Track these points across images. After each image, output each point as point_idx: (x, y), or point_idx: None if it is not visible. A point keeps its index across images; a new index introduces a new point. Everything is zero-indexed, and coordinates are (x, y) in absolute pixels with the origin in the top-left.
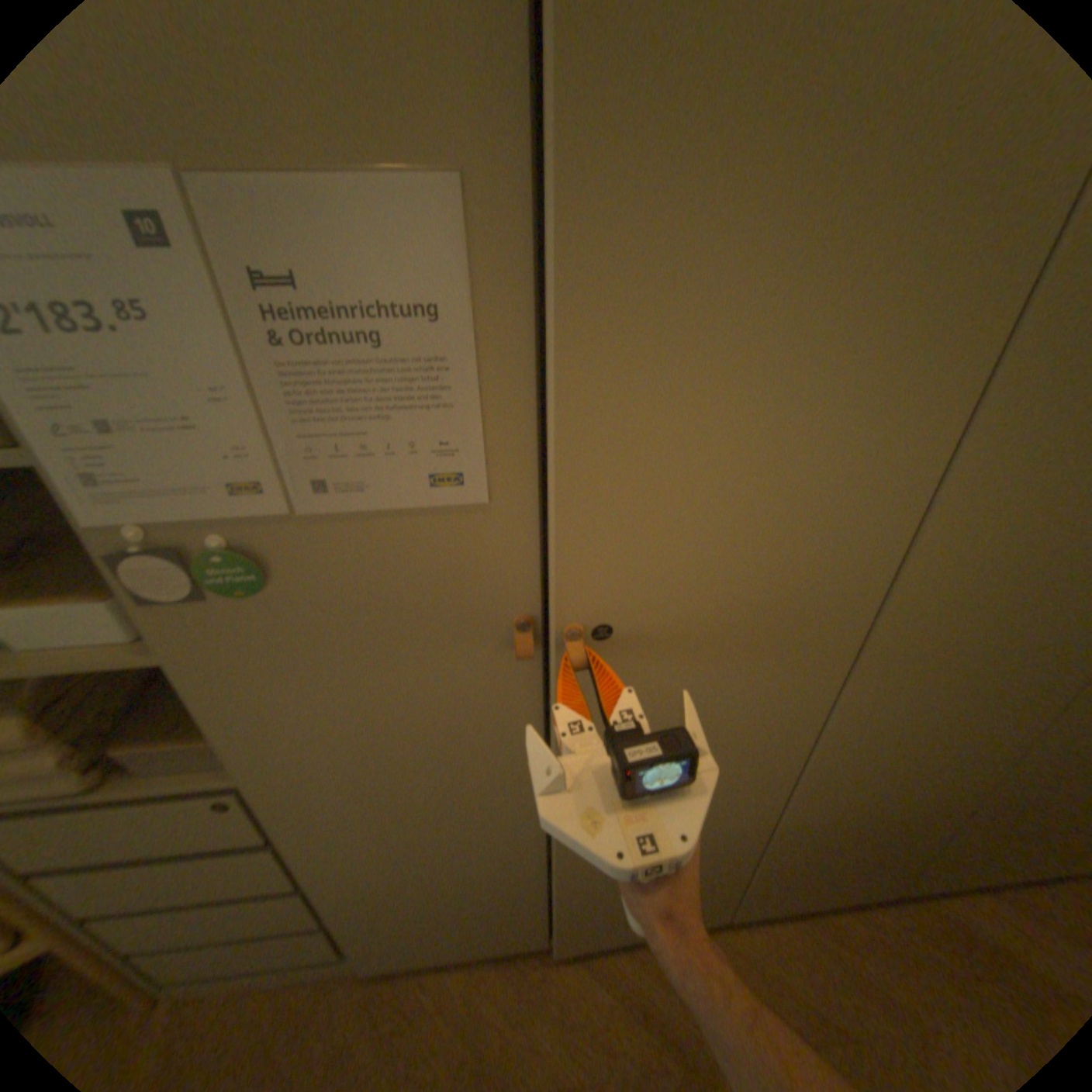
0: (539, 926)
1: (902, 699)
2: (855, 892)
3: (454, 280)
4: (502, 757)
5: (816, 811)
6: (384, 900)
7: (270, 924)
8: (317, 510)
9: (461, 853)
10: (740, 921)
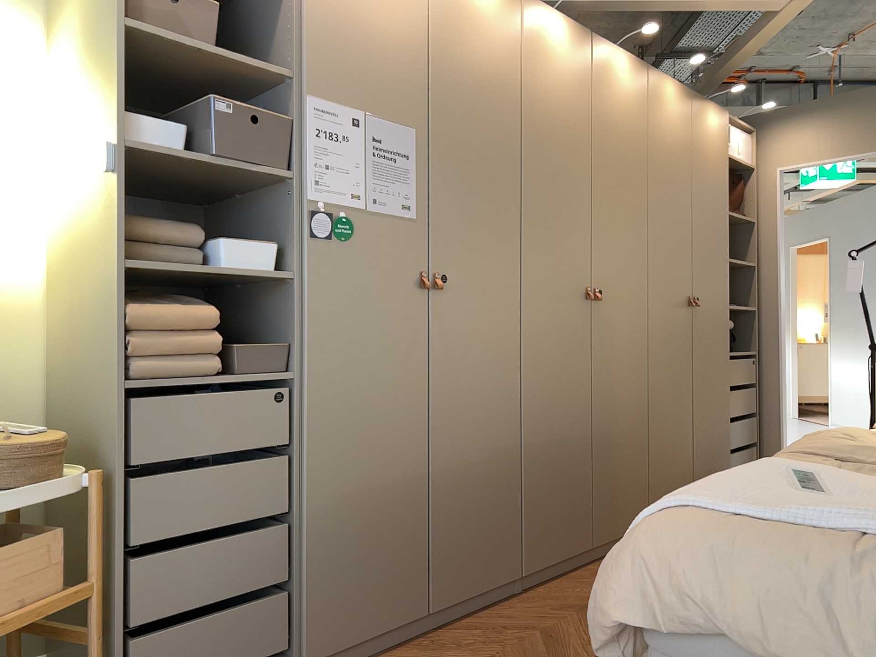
0: (422, 570)
1: (541, 343)
2: (570, 531)
3: (411, 149)
4: (410, 361)
5: (533, 431)
6: (342, 515)
7: (255, 569)
8: (370, 208)
9: (387, 456)
10: (525, 571)
